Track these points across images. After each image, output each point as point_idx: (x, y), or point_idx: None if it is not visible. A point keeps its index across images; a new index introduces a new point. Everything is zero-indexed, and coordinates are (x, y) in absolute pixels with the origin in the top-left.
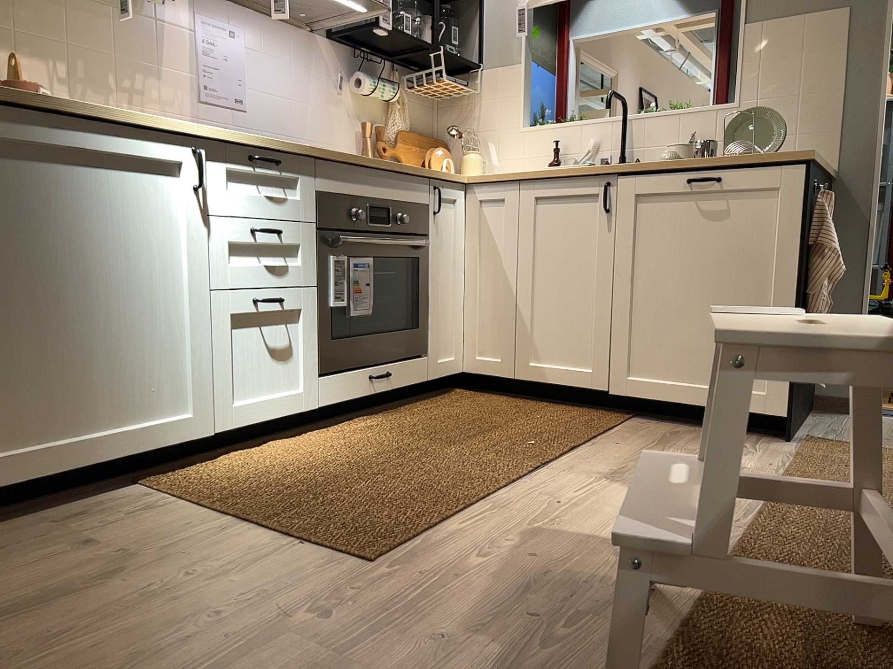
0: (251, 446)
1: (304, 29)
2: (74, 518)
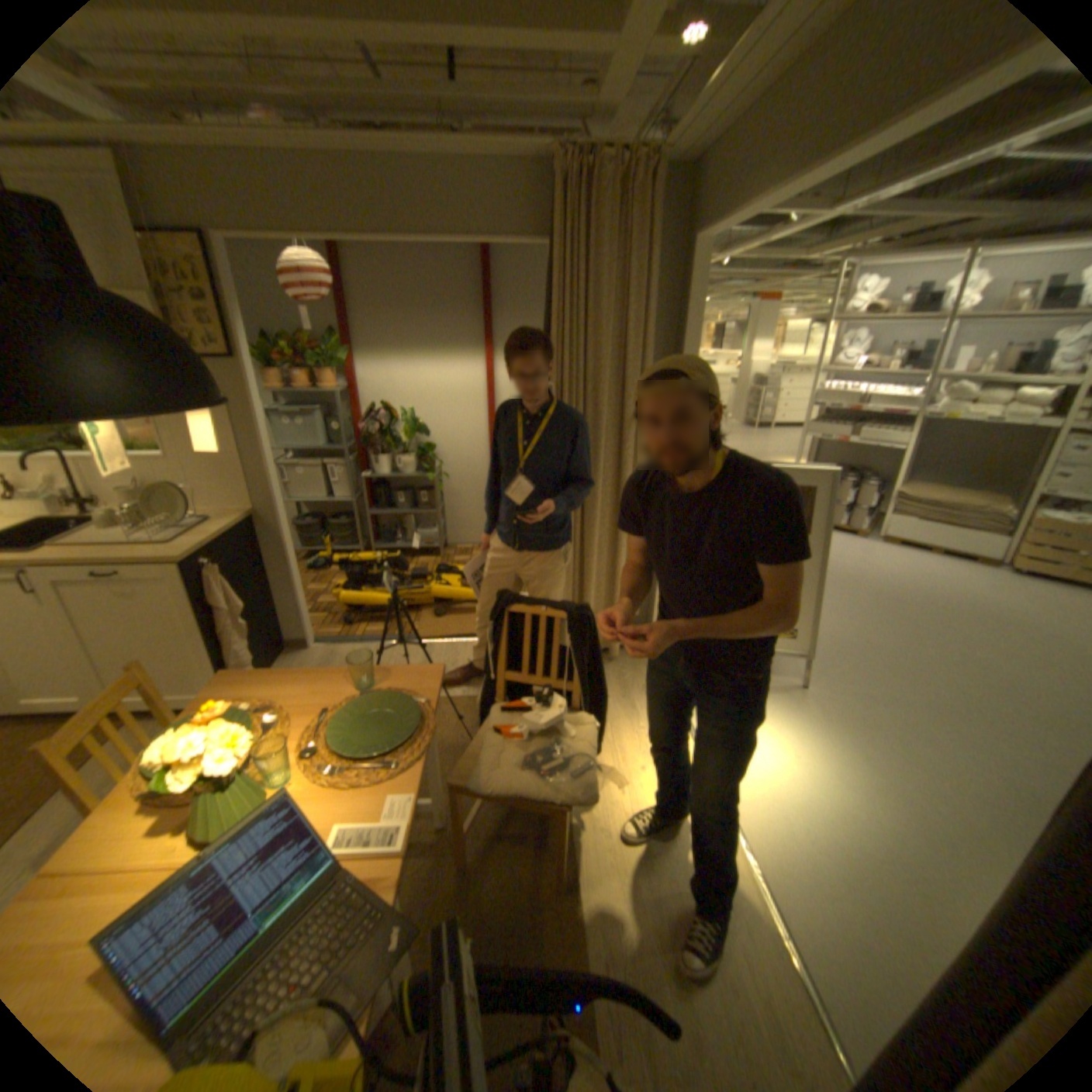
0: None
1: None
2: None
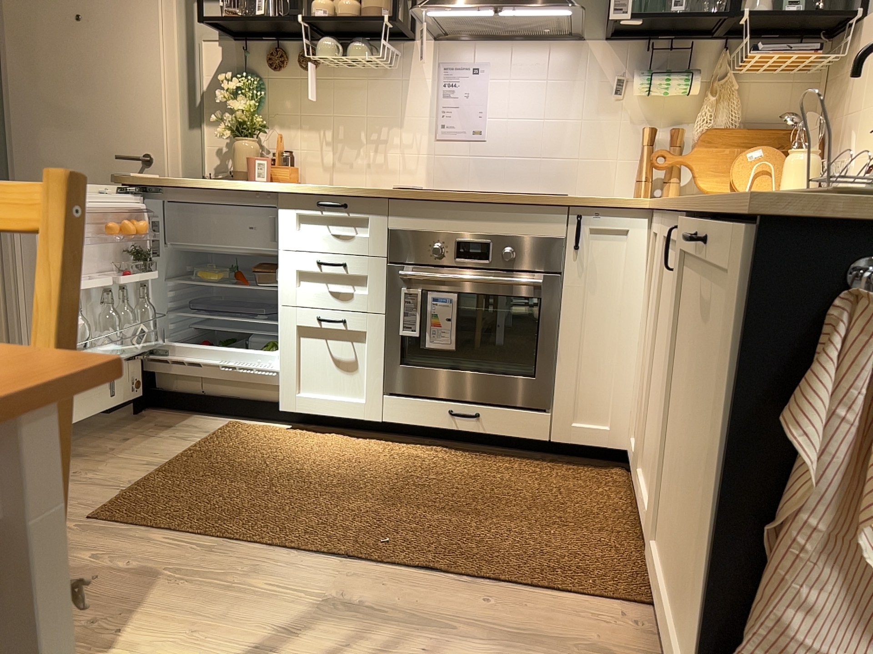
0: (330, 433)
1: (568, 40)
2: (167, 427)
